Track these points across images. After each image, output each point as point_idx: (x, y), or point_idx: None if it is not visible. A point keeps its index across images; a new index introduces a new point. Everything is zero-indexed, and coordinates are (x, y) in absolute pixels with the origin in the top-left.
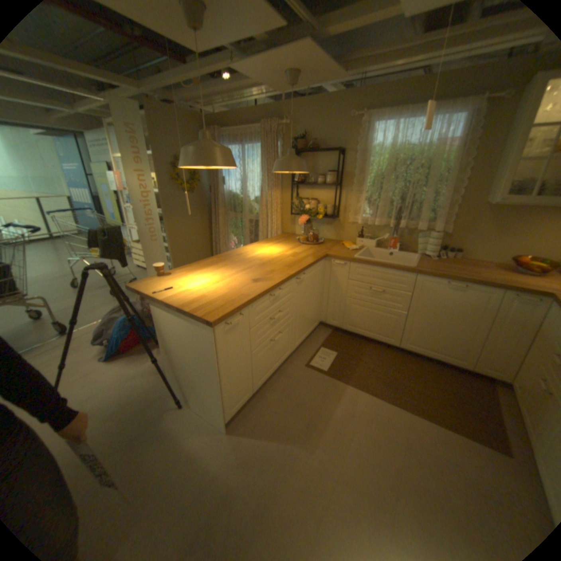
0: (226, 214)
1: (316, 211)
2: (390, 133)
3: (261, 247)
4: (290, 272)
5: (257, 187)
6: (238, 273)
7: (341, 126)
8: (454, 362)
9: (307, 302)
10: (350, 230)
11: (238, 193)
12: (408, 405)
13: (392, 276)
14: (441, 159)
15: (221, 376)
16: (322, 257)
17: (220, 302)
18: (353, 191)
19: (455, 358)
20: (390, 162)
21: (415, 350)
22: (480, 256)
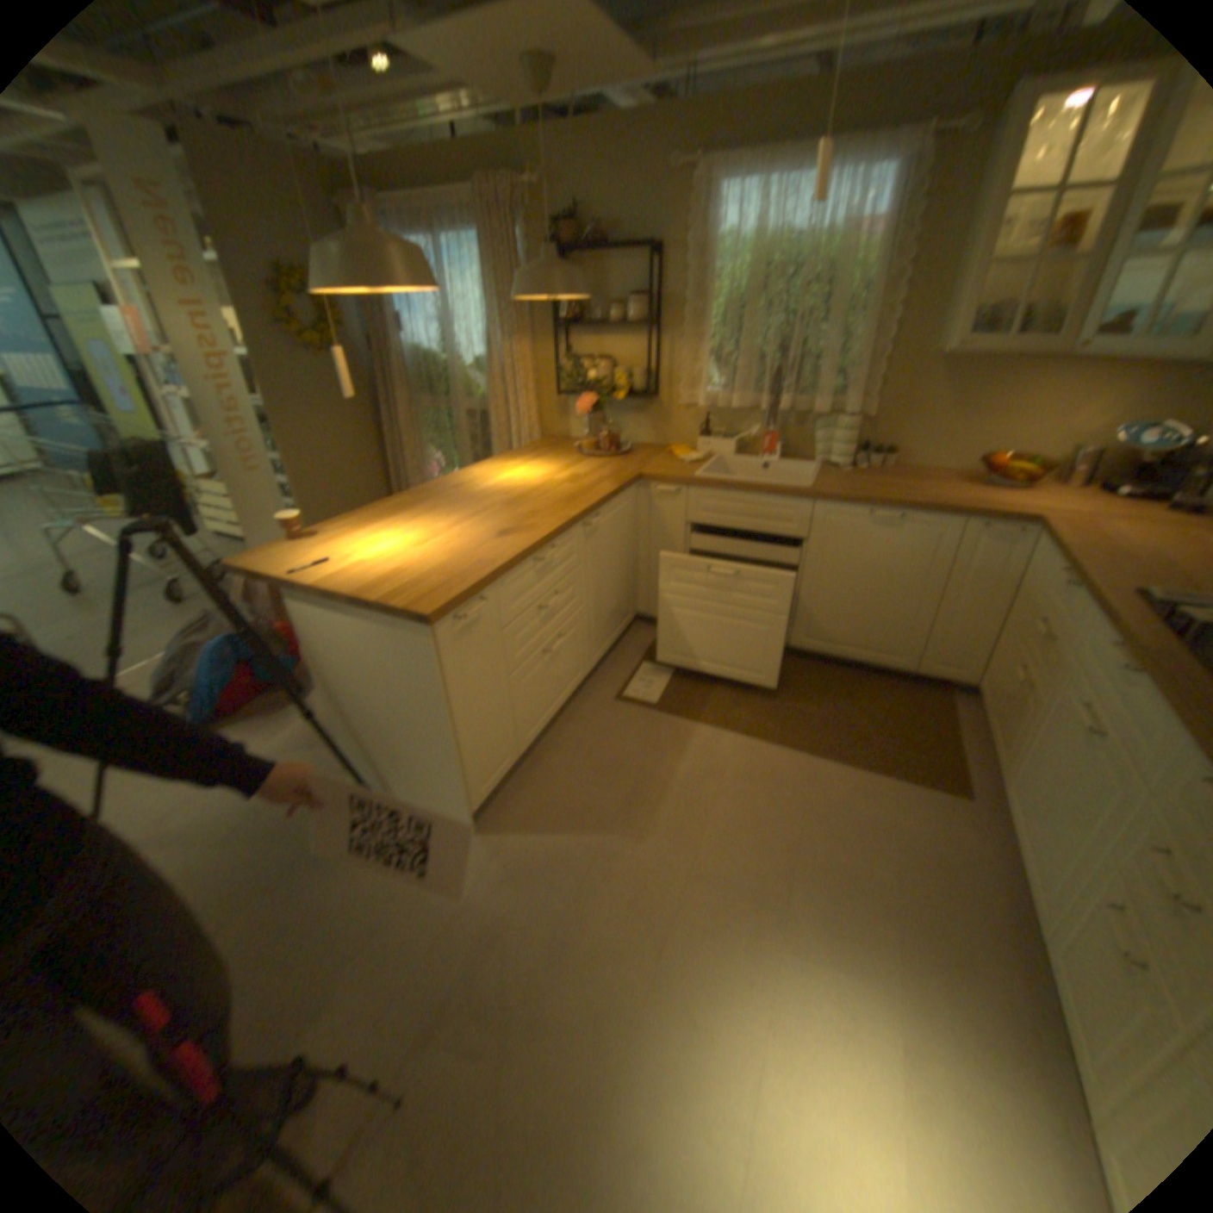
0: (410, 402)
1: (610, 386)
2: (750, 208)
3: (499, 470)
4: (568, 515)
5: (476, 338)
6: (461, 523)
7: (649, 194)
8: (882, 662)
9: (607, 576)
10: (682, 424)
11: (433, 353)
12: (805, 744)
13: (767, 509)
14: (850, 266)
15: (454, 723)
16: (629, 482)
17: (436, 581)
18: (683, 339)
19: (884, 653)
20: (754, 274)
21: (814, 648)
22: (925, 460)
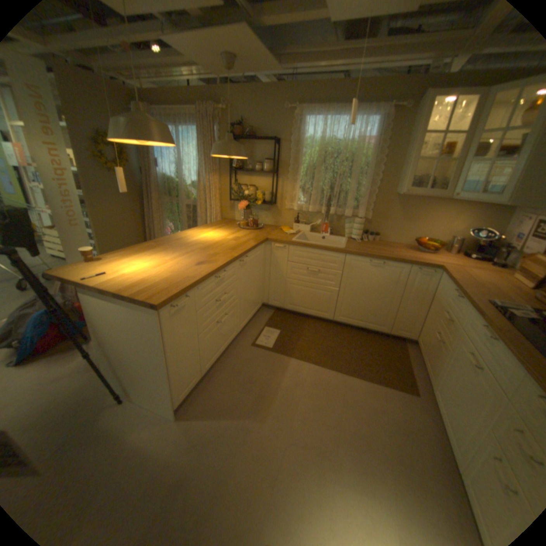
0: (160, 198)
1: (255, 198)
2: (319, 127)
3: (201, 232)
4: (233, 255)
5: (193, 172)
6: (180, 256)
7: (275, 117)
8: (375, 328)
9: (250, 284)
10: (286, 216)
11: (172, 177)
12: (342, 368)
13: (325, 256)
14: (361, 155)
15: (169, 361)
16: (262, 241)
17: (164, 285)
18: (288, 179)
19: (376, 324)
20: (320, 154)
21: (345, 321)
22: (391, 238)
